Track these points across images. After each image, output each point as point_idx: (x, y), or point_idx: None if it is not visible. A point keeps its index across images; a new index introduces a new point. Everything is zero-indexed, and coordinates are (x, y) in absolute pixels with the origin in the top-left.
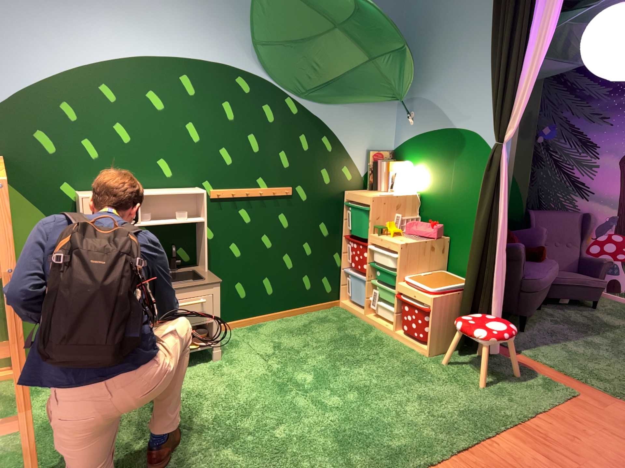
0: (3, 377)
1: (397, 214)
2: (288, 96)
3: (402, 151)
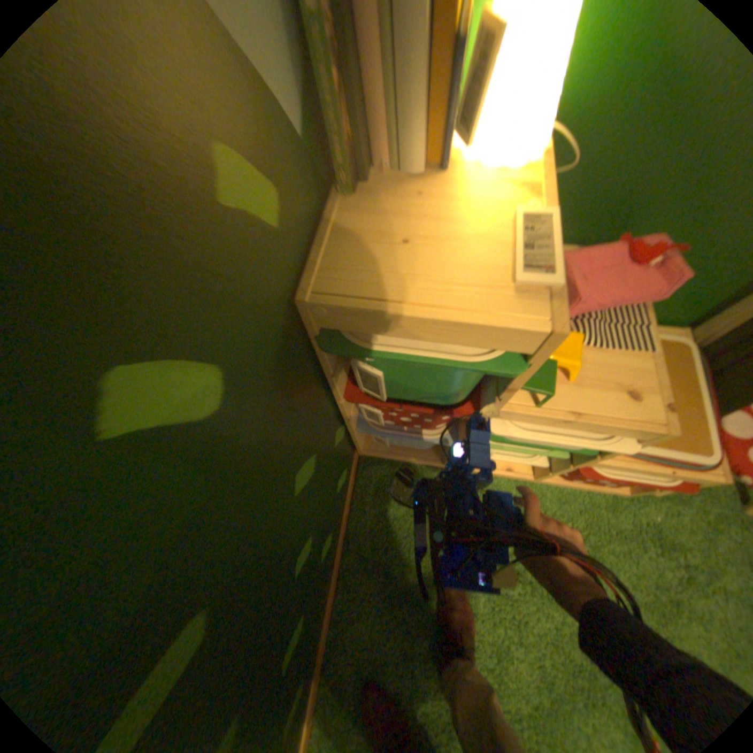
0: None
1: None
2: None
3: None
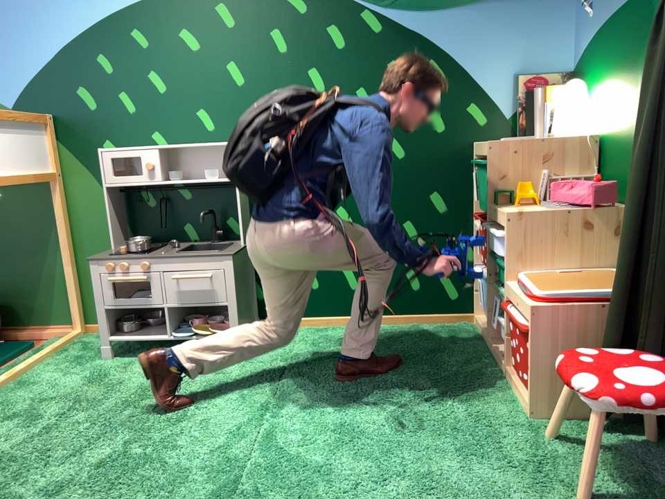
0: (55, 335)
1: (550, 170)
2: (364, 4)
3: (583, 65)
